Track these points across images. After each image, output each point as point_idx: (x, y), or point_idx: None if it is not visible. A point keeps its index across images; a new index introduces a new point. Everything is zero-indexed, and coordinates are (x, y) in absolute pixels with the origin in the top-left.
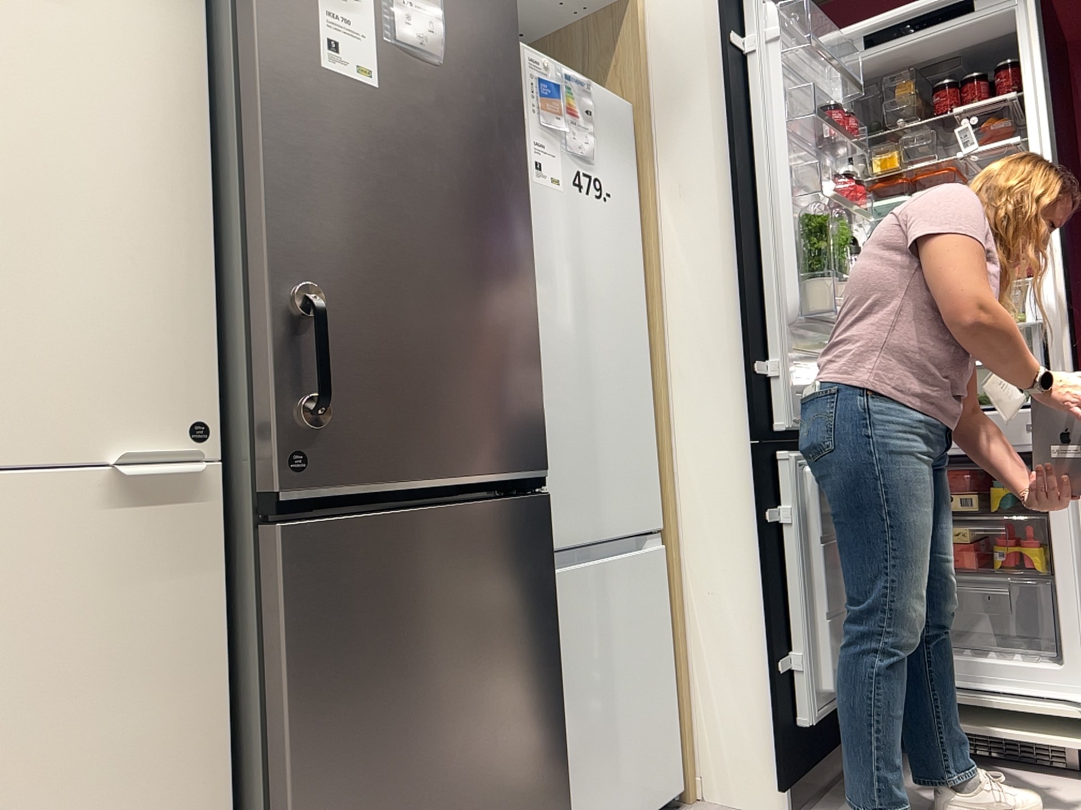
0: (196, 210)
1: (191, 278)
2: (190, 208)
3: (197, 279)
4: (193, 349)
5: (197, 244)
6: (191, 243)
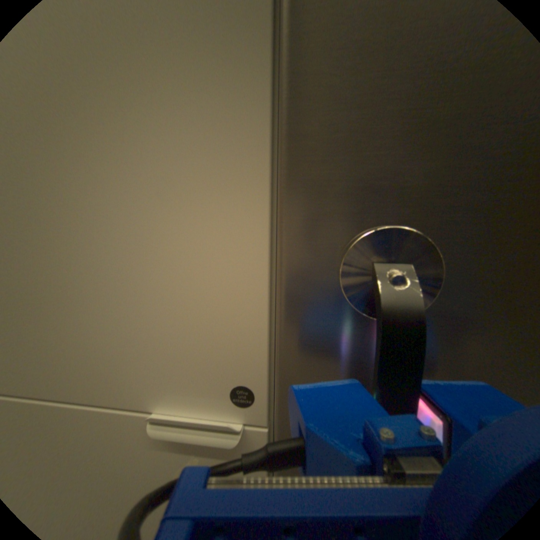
0: (258, 89)
1: (250, 202)
2: (250, 90)
3: (258, 201)
4: (250, 296)
5: (258, 147)
6: (250, 148)
